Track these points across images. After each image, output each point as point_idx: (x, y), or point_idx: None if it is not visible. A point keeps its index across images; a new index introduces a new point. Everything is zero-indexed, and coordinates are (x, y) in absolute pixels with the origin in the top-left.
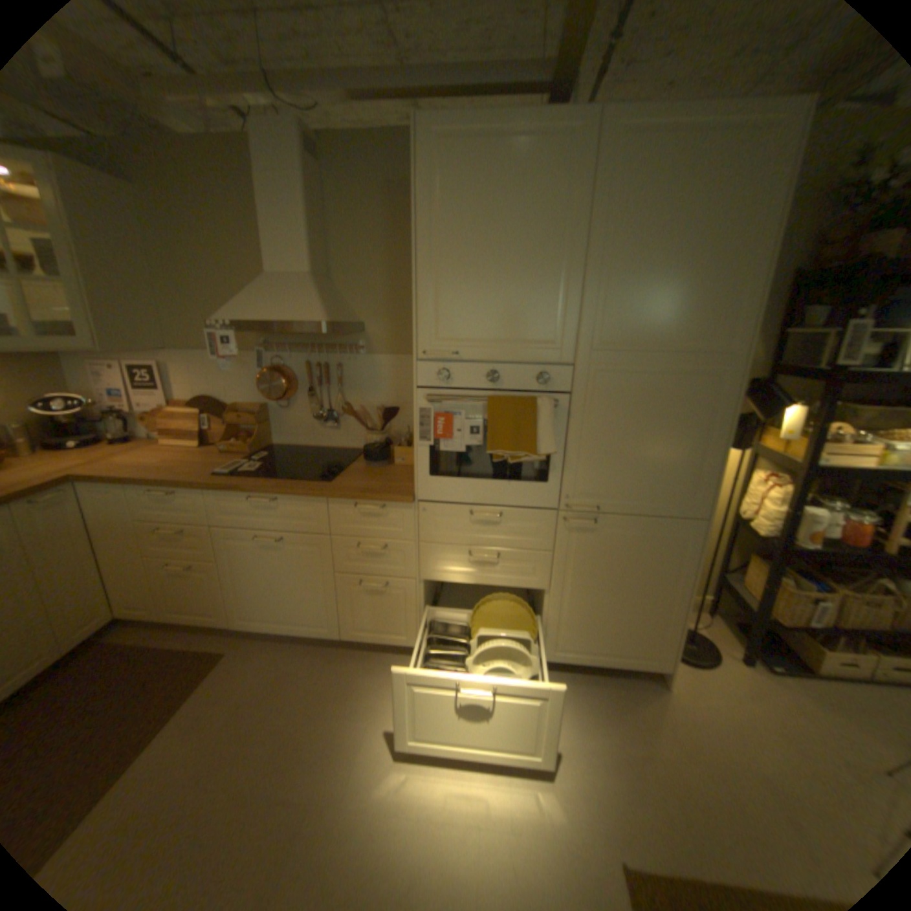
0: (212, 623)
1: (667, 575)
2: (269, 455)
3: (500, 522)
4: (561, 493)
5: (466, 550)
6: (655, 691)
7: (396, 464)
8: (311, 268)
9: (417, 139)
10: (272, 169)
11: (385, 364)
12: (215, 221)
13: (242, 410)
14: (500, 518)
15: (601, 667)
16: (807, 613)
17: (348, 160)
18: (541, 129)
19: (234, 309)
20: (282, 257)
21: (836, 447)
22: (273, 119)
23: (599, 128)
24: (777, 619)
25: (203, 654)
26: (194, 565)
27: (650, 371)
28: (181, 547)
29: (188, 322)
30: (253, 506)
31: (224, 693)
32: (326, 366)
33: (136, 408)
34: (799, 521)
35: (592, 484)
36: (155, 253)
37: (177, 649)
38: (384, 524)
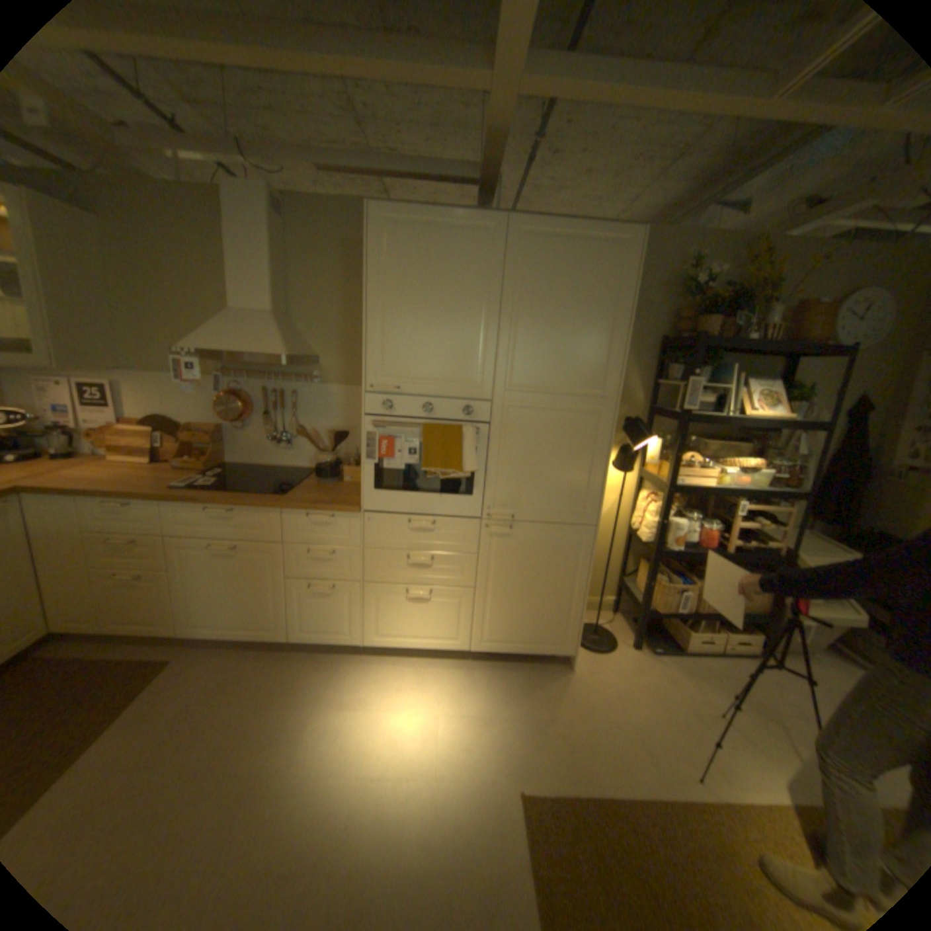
0: (158, 633)
1: (567, 572)
2: (222, 473)
3: (433, 529)
4: (483, 504)
5: (405, 555)
6: (562, 672)
7: (345, 482)
8: (273, 308)
9: (369, 219)
10: (241, 222)
11: (337, 393)
12: (180, 258)
13: (196, 430)
14: (433, 526)
15: (518, 654)
16: (675, 602)
17: (310, 219)
18: (464, 226)
19: (199, 340)
20: (245, 296)
21: (688, 471)
22: (244, 182)
23: (506, 230)
24: (655, 609)
25: (148, 662)
26: (144, 575)
27: (548, 409)
28: (131, 557)
29: (145, 346)
30: (209, 517)
31: (171, 695)
32: (282, 393)
33: (83, 425)
34: (666, 528)
35: (507, 497)
36: (116, 281)
37: (119, 659)
38: (332, 532)
